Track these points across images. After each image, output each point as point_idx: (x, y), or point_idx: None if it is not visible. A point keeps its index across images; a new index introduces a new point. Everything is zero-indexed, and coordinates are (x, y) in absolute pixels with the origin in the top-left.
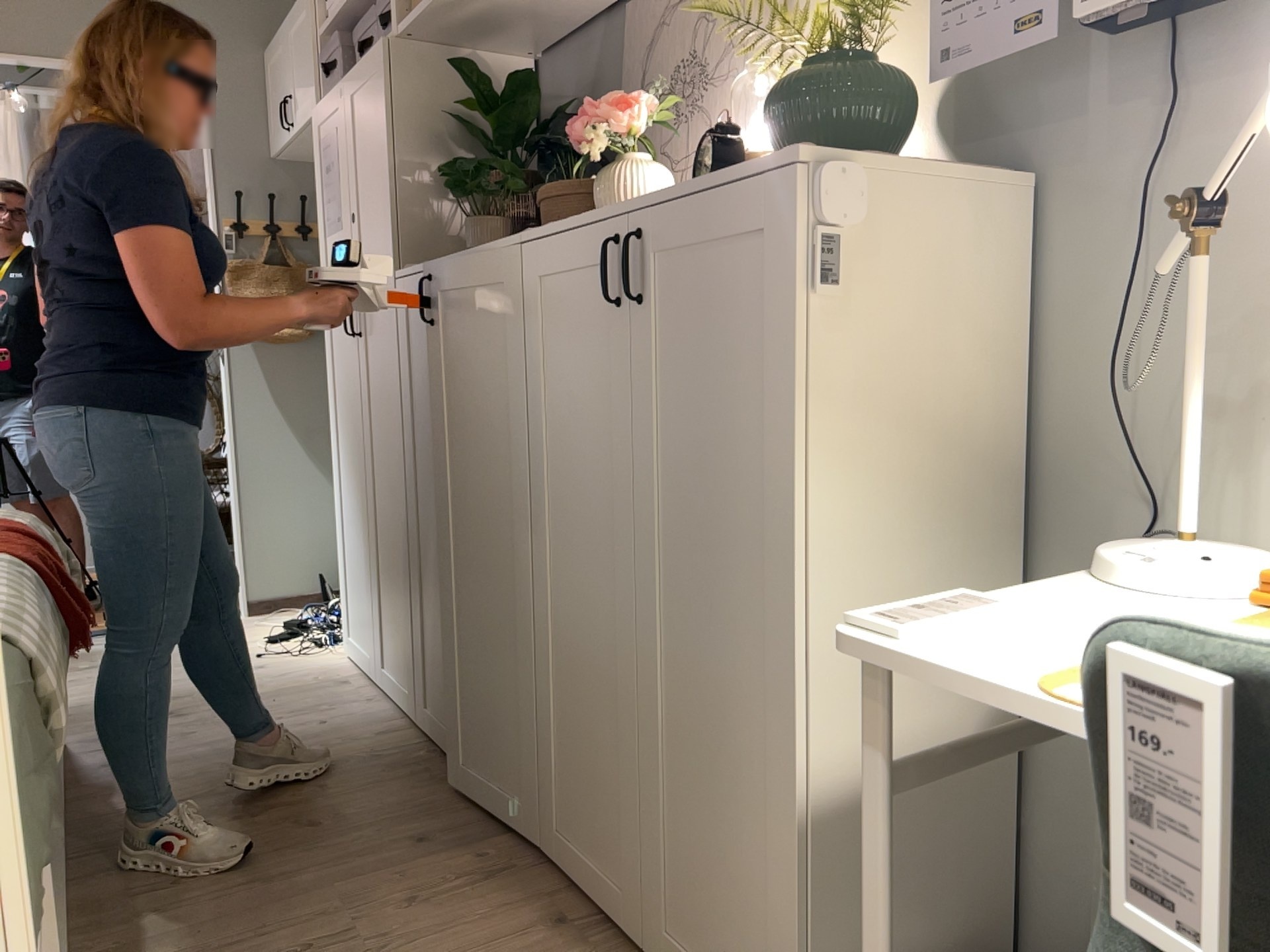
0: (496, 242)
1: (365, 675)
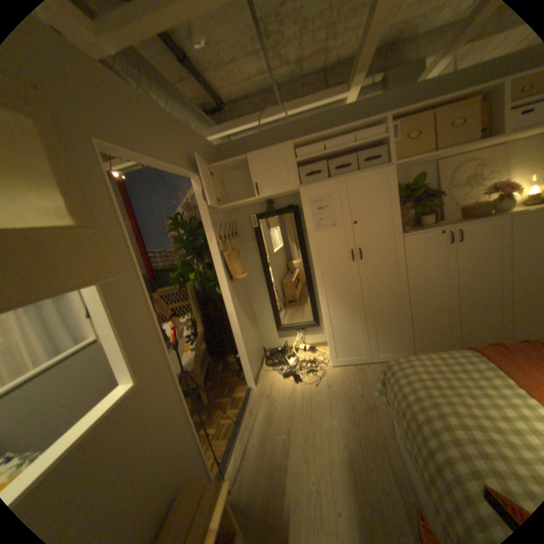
0: (486, 218)
1: (356, 365)
